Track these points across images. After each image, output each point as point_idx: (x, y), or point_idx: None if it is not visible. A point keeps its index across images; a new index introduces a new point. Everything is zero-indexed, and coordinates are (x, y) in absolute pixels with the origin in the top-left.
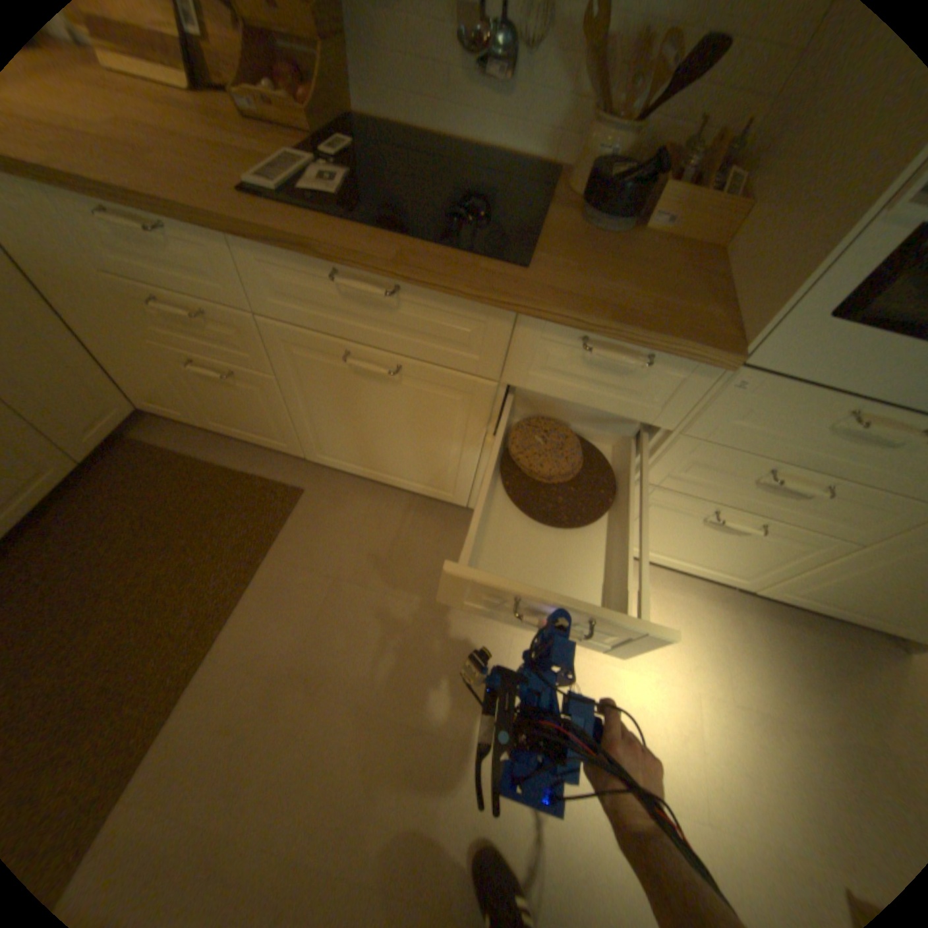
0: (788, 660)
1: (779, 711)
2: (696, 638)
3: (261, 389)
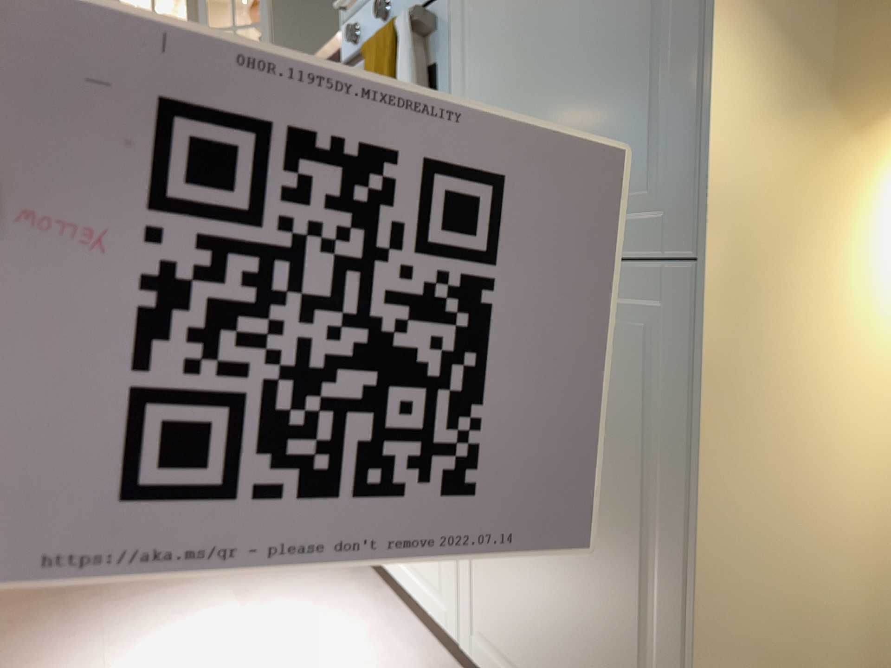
0: None
1: None
2: None
3: None
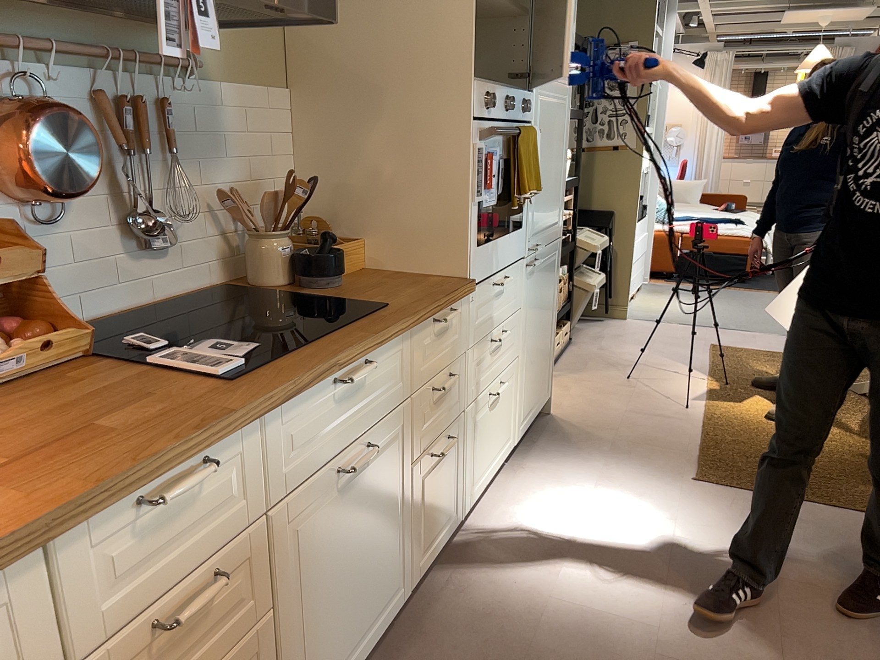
0: (557, 457)
1: (593, 471)
2: (544, 491)
3: (255, 659)
